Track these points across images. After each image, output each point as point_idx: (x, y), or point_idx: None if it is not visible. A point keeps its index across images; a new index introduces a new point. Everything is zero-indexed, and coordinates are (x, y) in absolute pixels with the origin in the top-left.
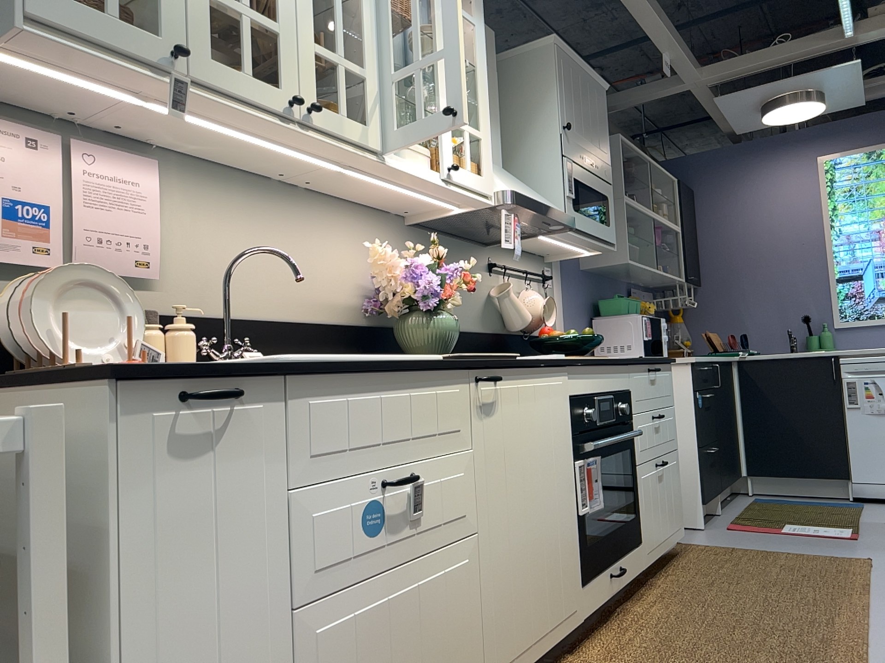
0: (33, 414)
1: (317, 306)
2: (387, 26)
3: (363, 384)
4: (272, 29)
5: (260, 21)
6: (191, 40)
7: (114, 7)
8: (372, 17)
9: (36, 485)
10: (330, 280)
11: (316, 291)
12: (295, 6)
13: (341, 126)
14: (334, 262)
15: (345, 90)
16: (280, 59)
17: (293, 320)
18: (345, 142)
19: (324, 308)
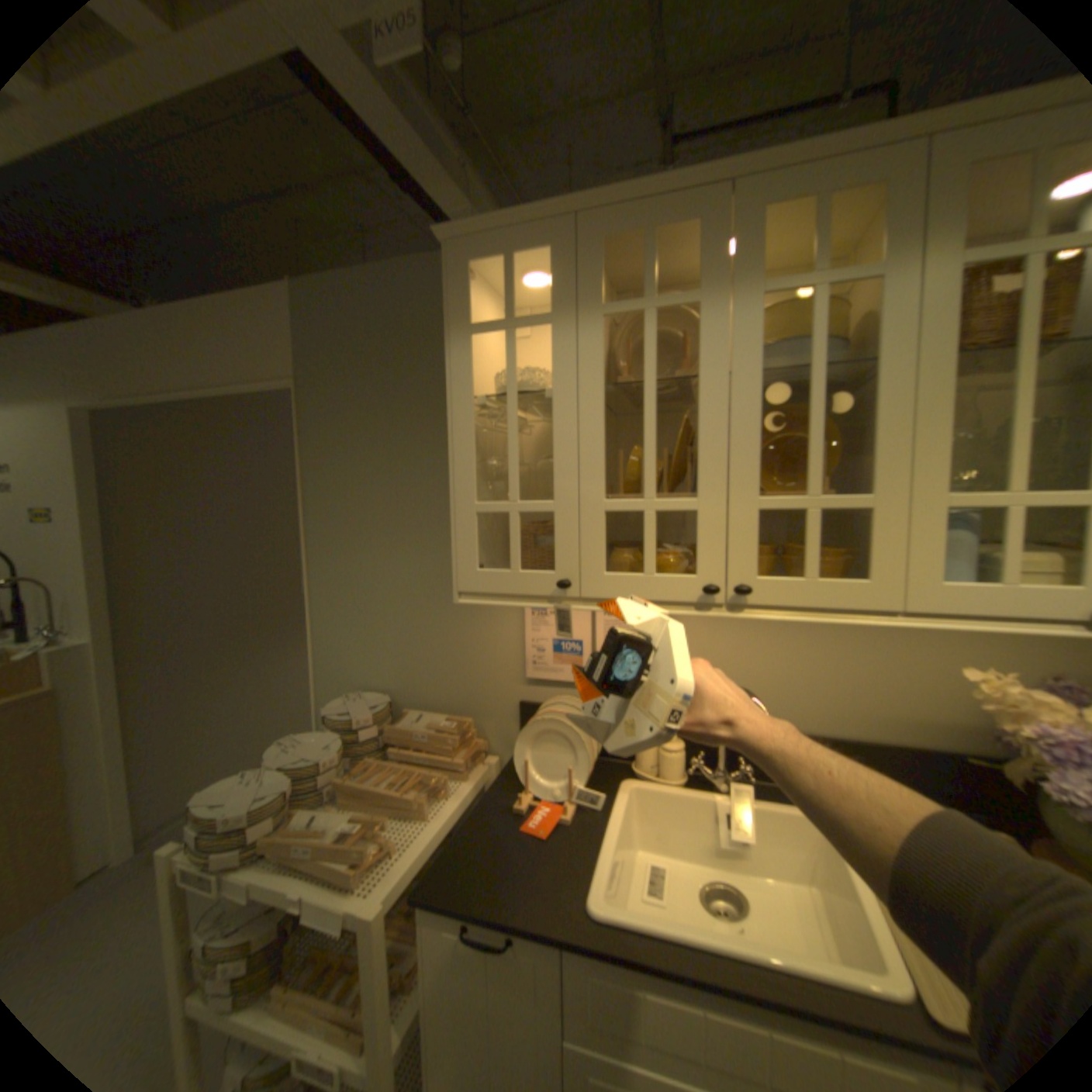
0: (361, 923)
1: (891, 724)
2: (947, 394)
3: (679, 993)
4: (688, 508)
5: (669, 507)
6: (584, 562)
7: (518, 561)
8: (903, 397)
9: (364, 961)
10: (922, 693)
11: (892, 705)
12: (726, 463)
13: (804, 593)
14: (922, 677)
15: (819, 540)
16: (698, 538)
17: (843, 737)
18: (822, 607)
19: (905, 726)
